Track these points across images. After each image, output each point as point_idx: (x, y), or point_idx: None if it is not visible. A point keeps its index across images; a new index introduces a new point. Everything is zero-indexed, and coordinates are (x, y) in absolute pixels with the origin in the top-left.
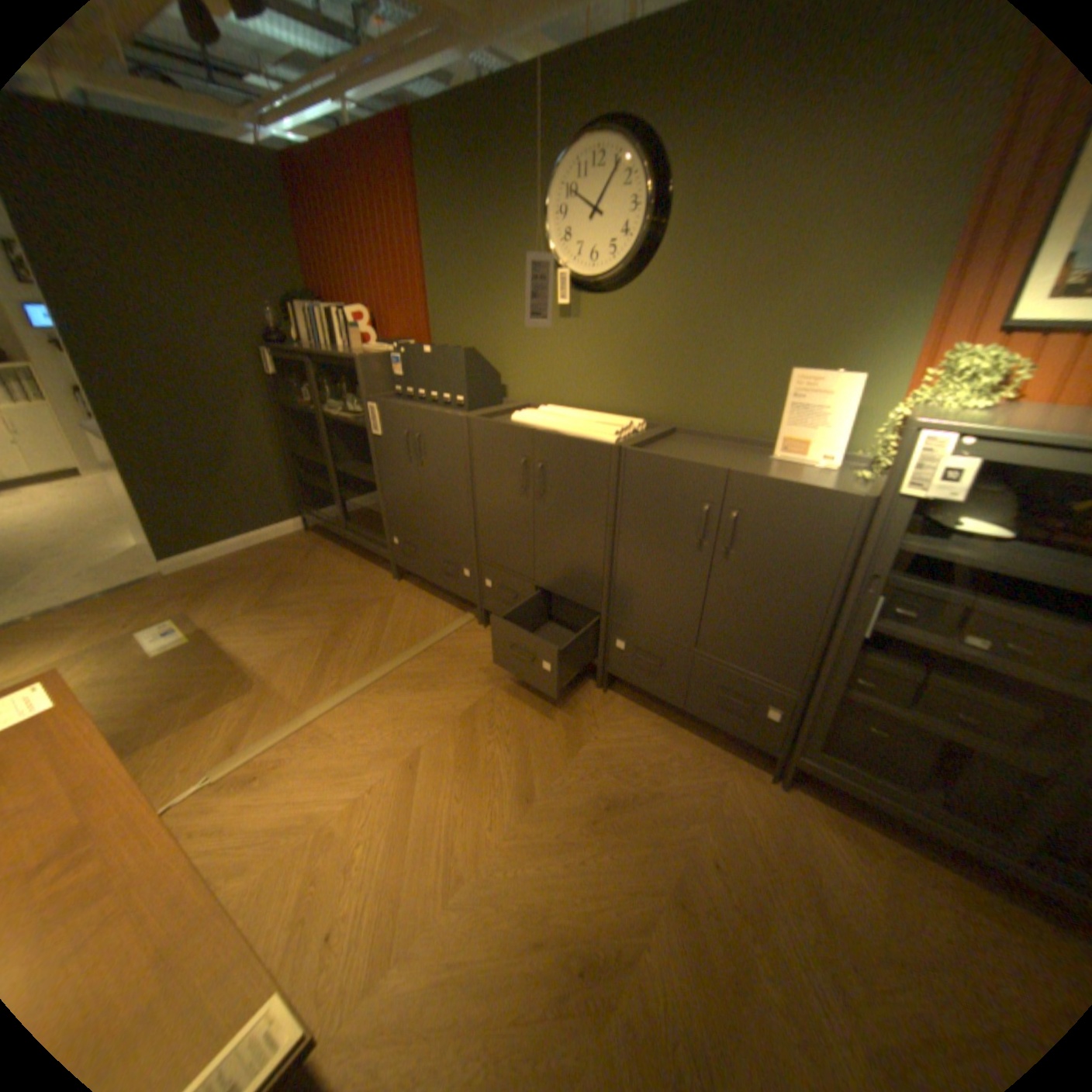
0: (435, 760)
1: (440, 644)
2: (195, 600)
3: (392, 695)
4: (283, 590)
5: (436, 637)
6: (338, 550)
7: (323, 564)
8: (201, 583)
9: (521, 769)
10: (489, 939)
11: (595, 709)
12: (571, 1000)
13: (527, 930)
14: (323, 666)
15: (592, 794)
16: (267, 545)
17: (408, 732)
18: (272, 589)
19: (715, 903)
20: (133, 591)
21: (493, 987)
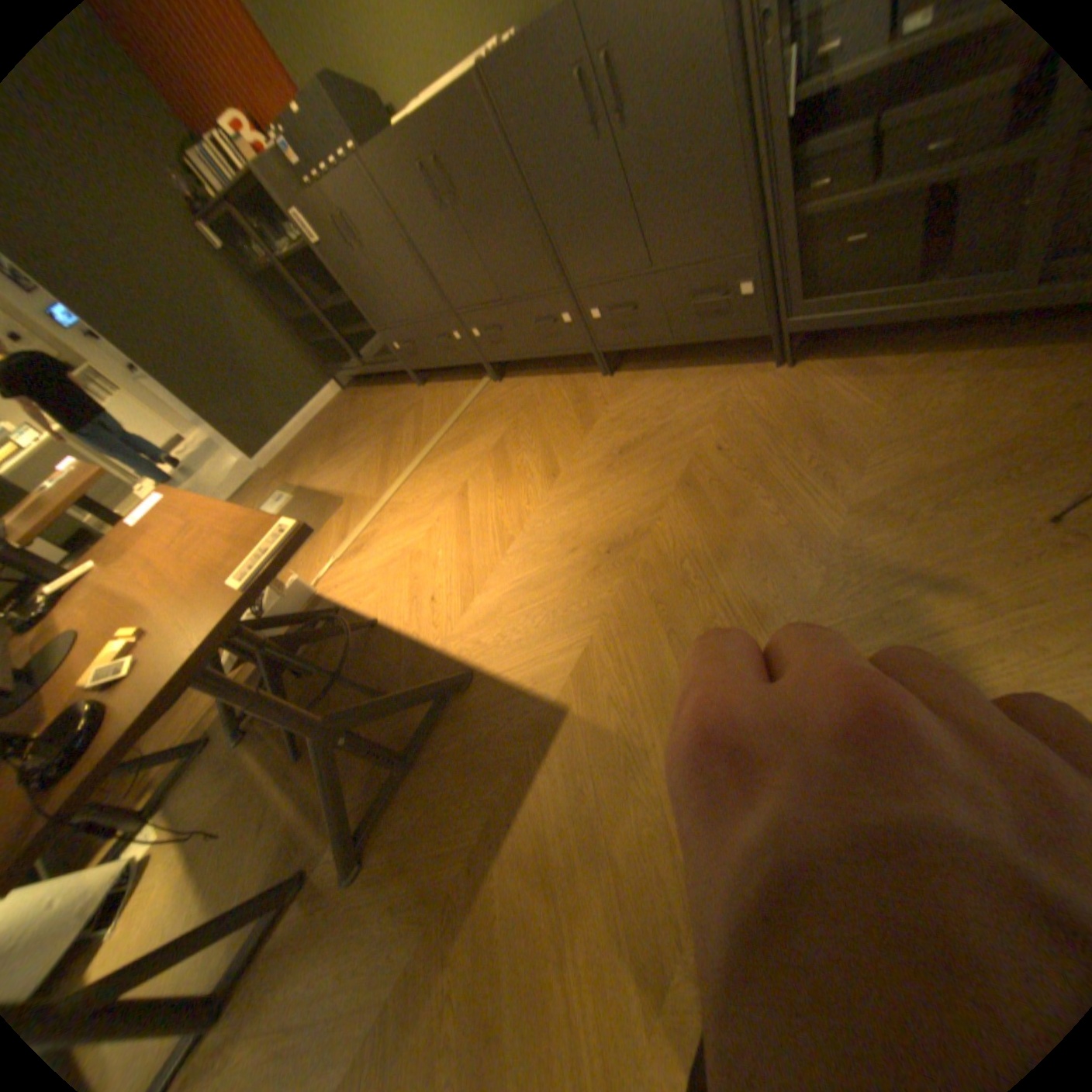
0: (480, 483)
1: (467, 411)
2: (289, 472)
3: (439, 460)
4: (342, 437)
5: (462, 407)
6: (372, 390)
7: (364, 405)
8: (288, 461)
9: (548, 459)
10: (540, 559)
11: (606, 391)
12: (604, 566)
13: (566, 544)
14: (386, 467)
15: (608, 448)
16: (321, 415)
17: (457, 476)
18: (335, 440)
19: (720, 470)
20: (250, 487)
21: (547, 580)
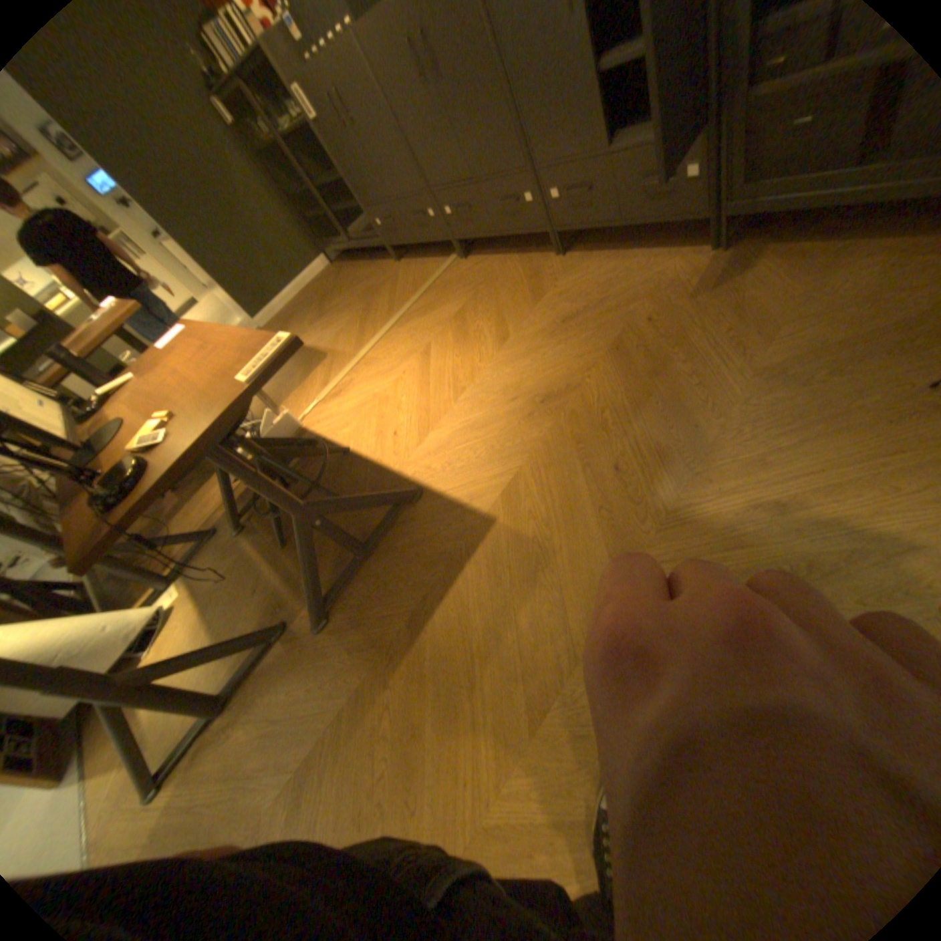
0: (441, 343)
1: (435, 283)
2: None
3: (408, 324)
4: (328, 303)
5: (431, 280)
6: (355, 264)
7: (348, 277)
8: (282, 322)
9: (500, 325)
10: (485, 406)
11: (557, 268)
12: (538, 413)
13: (508, 395)
14: (363, 329)
15: (553, 317)
16: (311, 284)
17: (422, 337)
18: (322, 305)
19: (647, 338)
20: None
21: (489, 422)
